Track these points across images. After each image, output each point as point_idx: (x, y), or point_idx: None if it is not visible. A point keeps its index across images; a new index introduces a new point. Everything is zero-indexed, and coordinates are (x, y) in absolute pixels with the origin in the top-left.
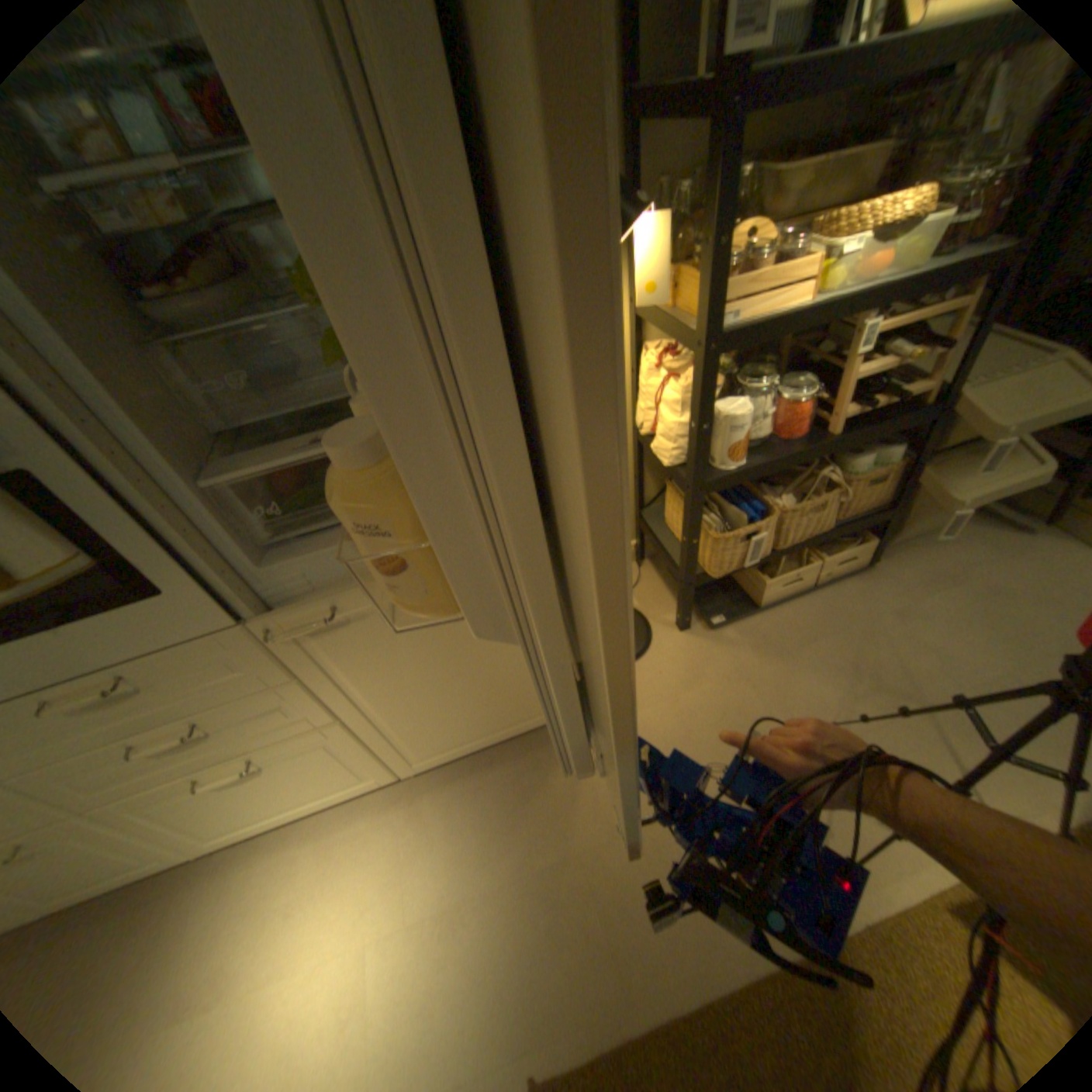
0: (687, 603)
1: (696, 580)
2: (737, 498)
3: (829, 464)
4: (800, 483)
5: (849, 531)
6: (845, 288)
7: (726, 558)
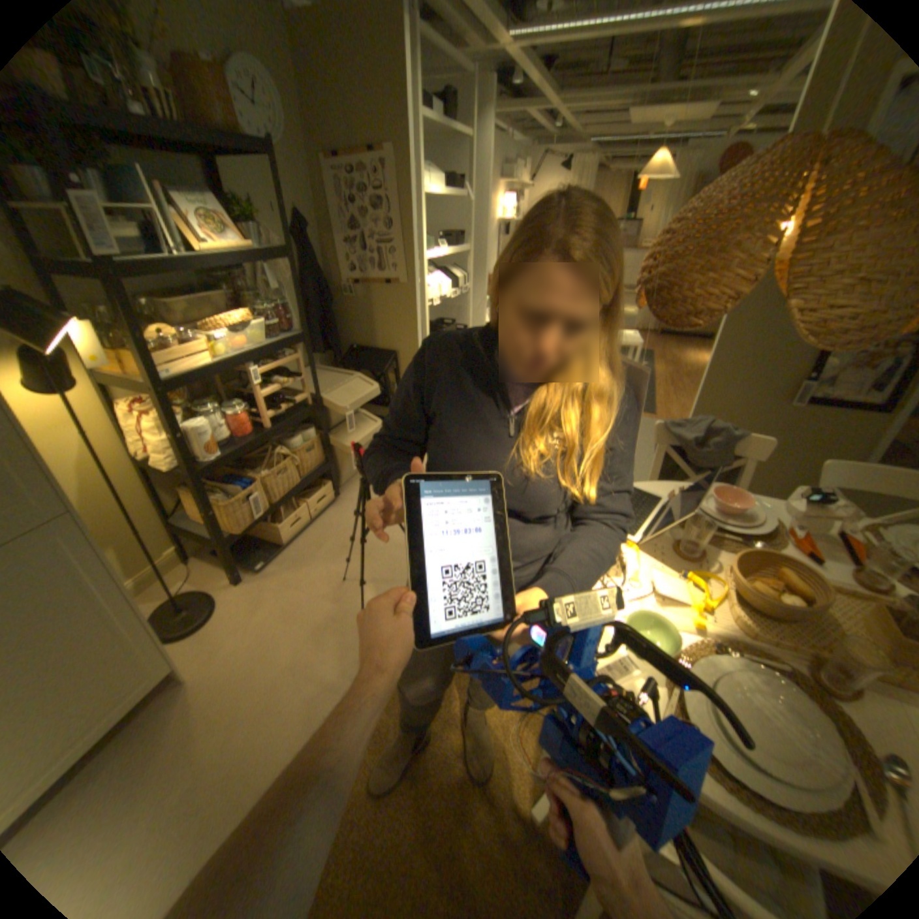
0: (229, 562)
1: (227, 542)
2: (231, 482)
3: (278, 447)
4: (267, 462)
5: (311, 481)
6: (229, 355)
7: (238, 518)
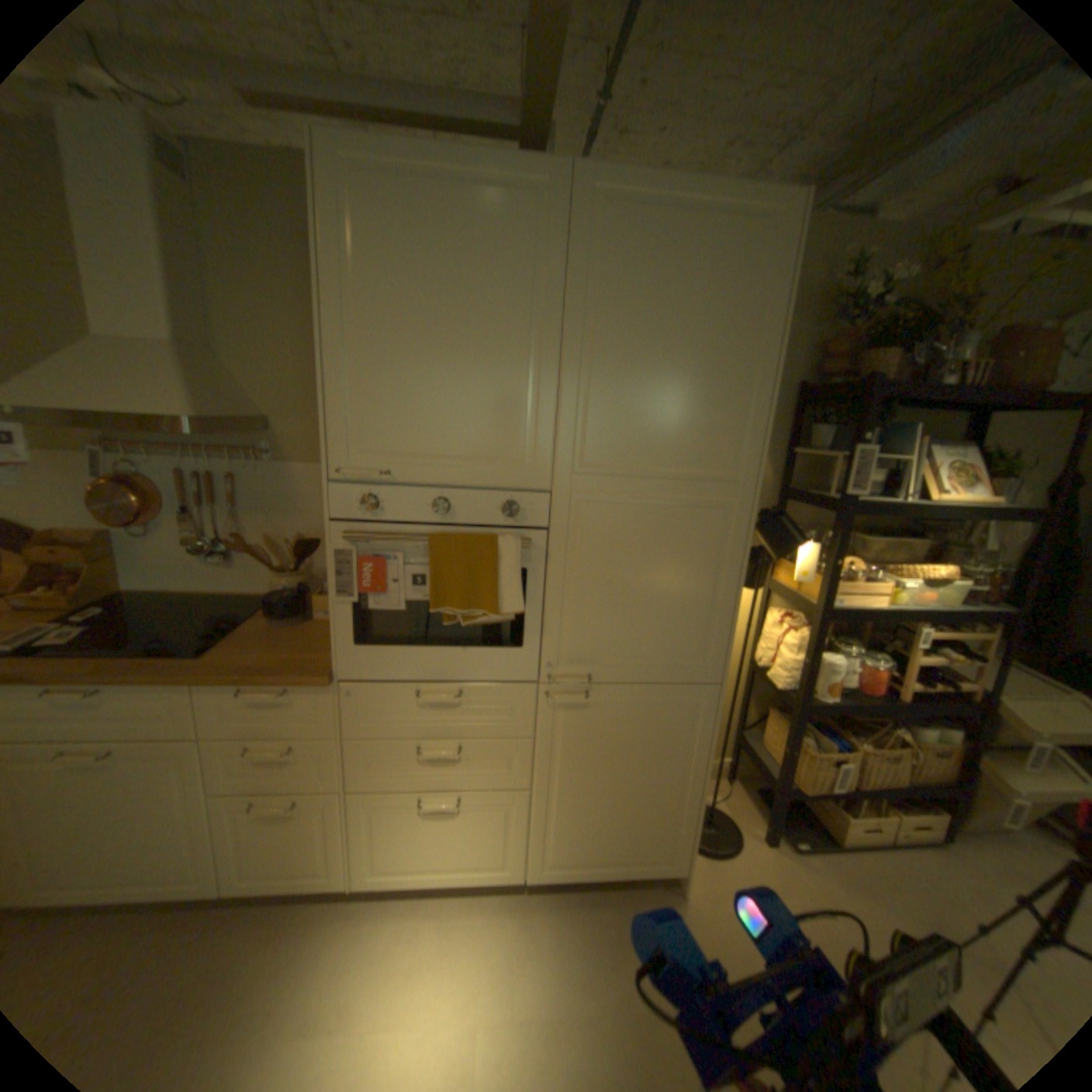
0: (781, 816)
1: (792, 794)
2: (828, 734)
3: (903, 729)
4: (879, 738)
5: (923, 796)
6: (909, 606)
7: (819, 778)
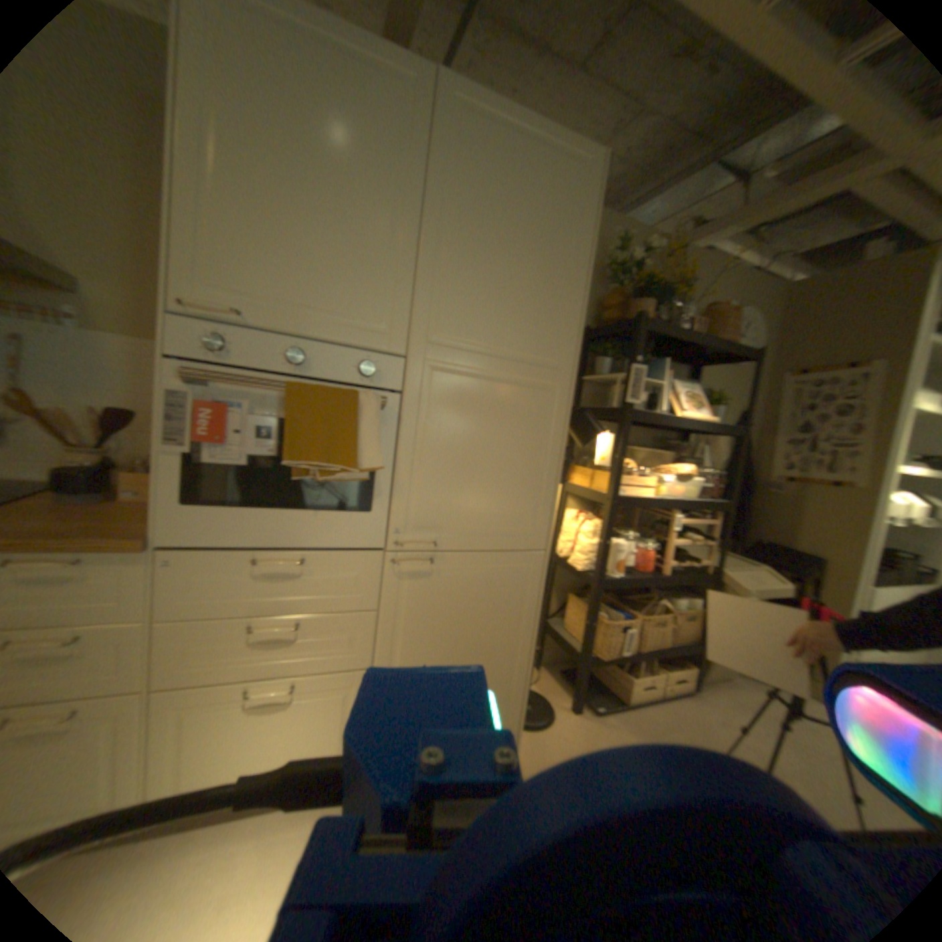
0: (584, 685)
1: (592, 662)
2: (614, 610)
3: (665, 601)
4: (649, 610)
5: (681, 655)
6: (666, 498)
7: (612, 644)
